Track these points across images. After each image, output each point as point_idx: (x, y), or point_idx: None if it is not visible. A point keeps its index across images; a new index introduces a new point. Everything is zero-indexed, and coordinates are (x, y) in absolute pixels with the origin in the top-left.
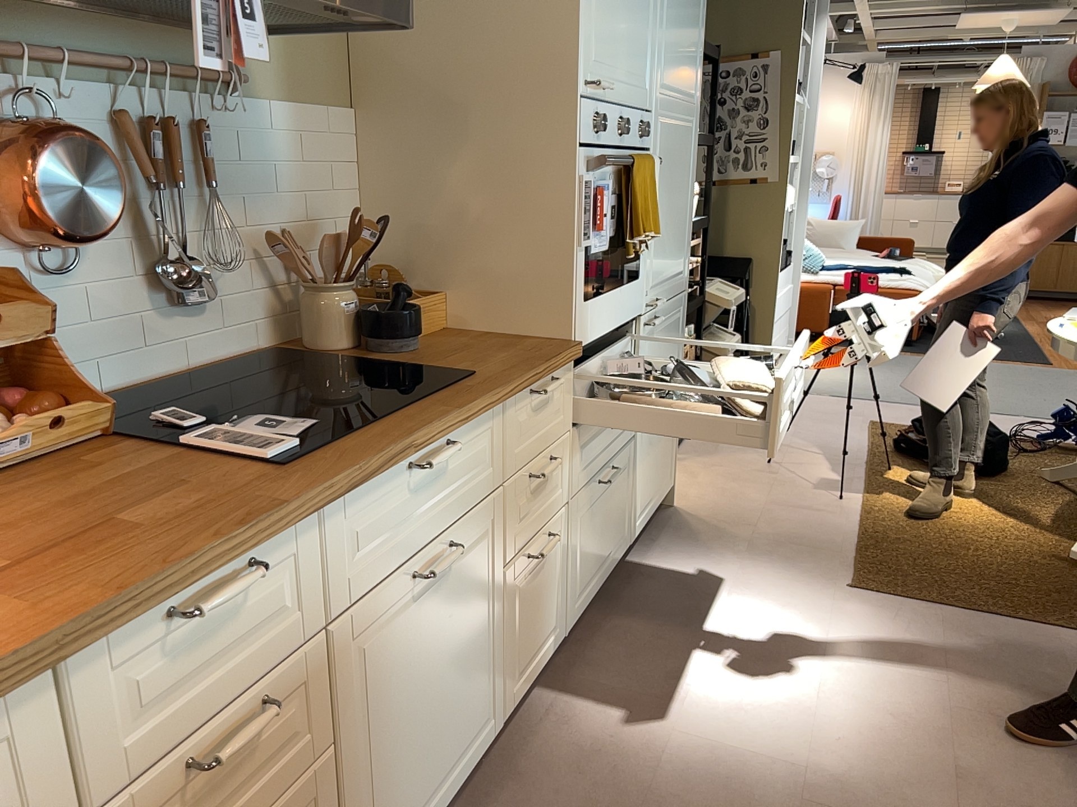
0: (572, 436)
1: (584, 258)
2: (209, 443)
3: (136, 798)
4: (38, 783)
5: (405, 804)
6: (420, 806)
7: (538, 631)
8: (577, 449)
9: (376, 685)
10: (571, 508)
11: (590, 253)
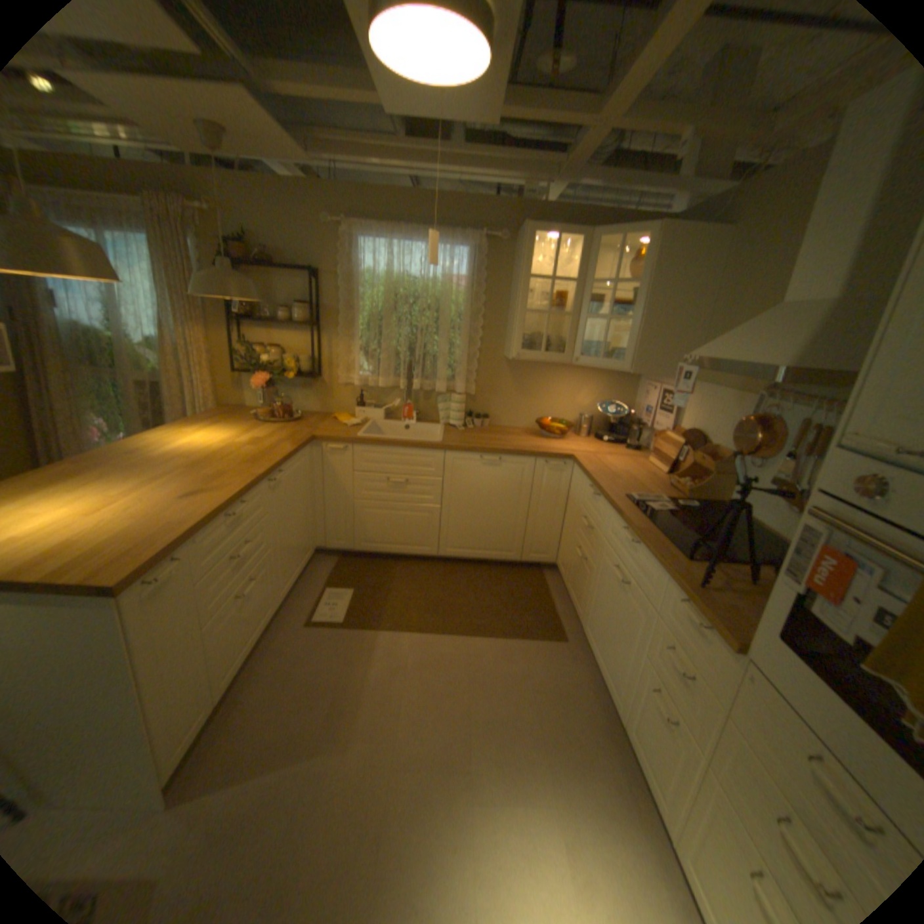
0: (727, 725)
1: (795, 603)
2: (652, 496)
3: (584, 512)
4: (582, 490)
5: (597, 636)
6: (599, 651)
7: (654, 759)
8: (732, 753)
9: (604, 578)
10: (707, 774)
11: (813, 613)
